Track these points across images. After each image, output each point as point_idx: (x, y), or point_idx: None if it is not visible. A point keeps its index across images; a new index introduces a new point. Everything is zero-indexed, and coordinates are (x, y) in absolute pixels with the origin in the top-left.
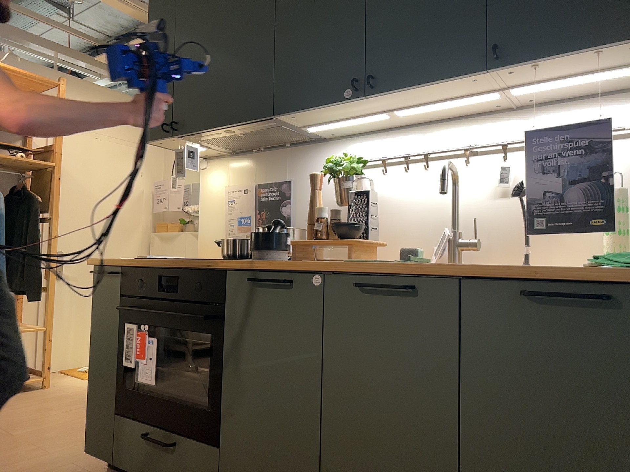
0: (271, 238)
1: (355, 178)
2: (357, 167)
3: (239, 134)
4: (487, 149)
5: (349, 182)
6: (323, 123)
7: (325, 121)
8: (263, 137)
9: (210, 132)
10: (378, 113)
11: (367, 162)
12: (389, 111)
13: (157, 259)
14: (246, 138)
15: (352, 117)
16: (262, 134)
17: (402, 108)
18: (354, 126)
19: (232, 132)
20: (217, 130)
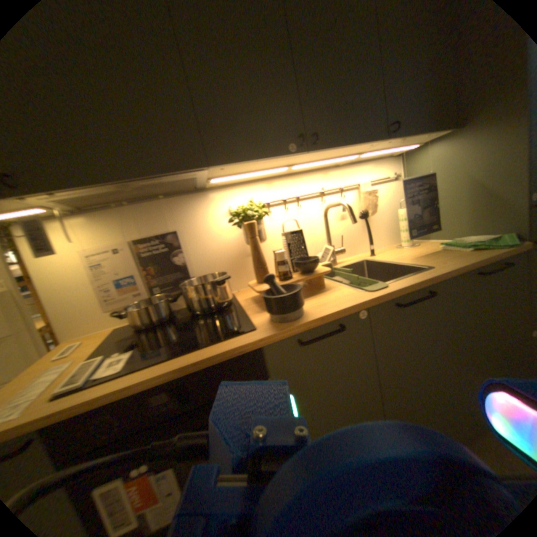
0: (294, 294)
1: (260, 220)
2: (265, 212)
3: (122, 188)
4: (329, 191)
5: (260, 225)
6: (231, 175)
7: (233, 172)
8: (145, 190)
9: (88, 187)
10: (283, 166)
11: (262, 207)
12: (291, 164)
13: (107, 380)
14: (124, 192)
15: (260, 169)
16: (153, 186)
17: (301, 163)
18: (240, 177)
19: (122, 186)
20: (103, 185)
